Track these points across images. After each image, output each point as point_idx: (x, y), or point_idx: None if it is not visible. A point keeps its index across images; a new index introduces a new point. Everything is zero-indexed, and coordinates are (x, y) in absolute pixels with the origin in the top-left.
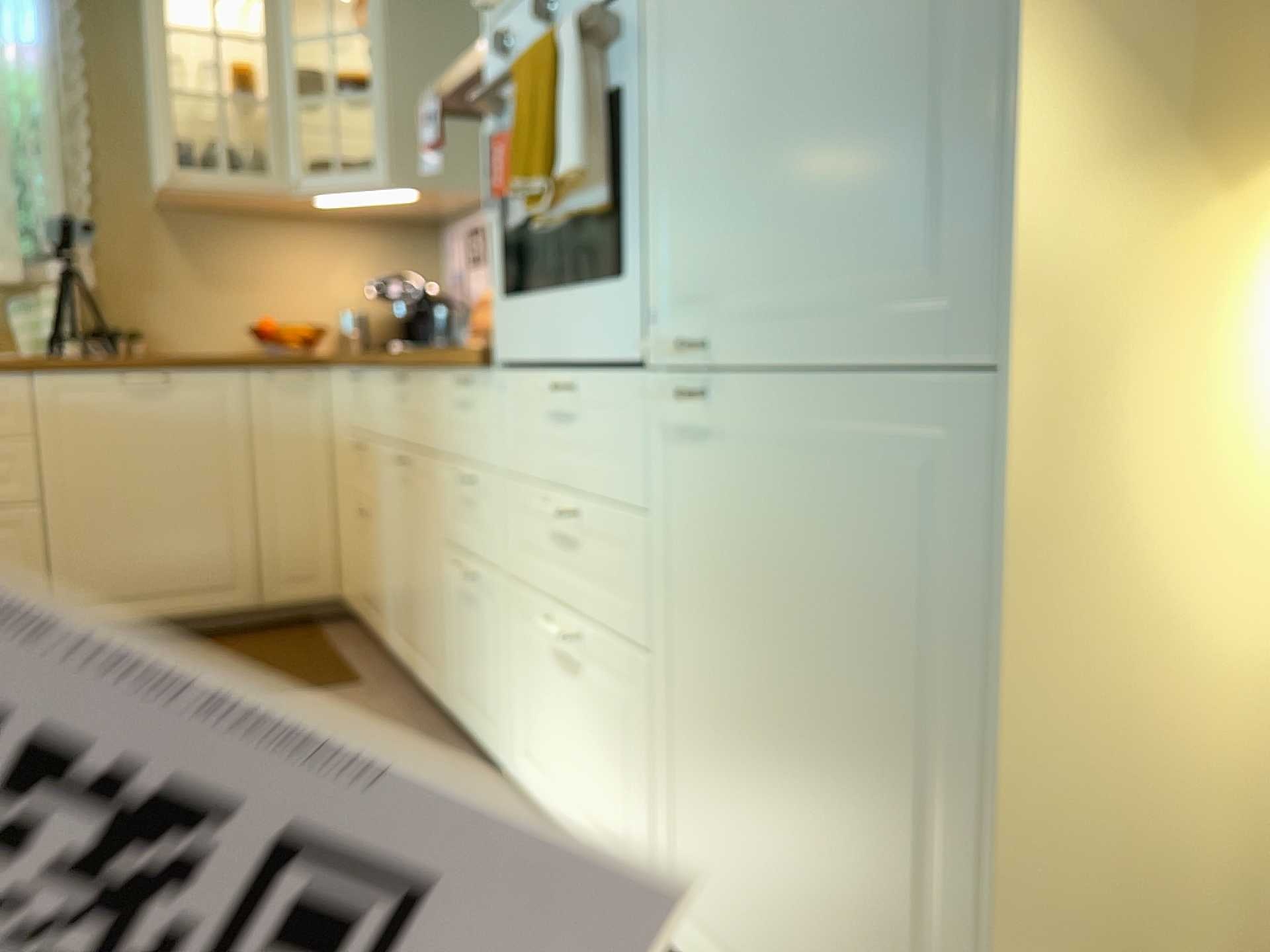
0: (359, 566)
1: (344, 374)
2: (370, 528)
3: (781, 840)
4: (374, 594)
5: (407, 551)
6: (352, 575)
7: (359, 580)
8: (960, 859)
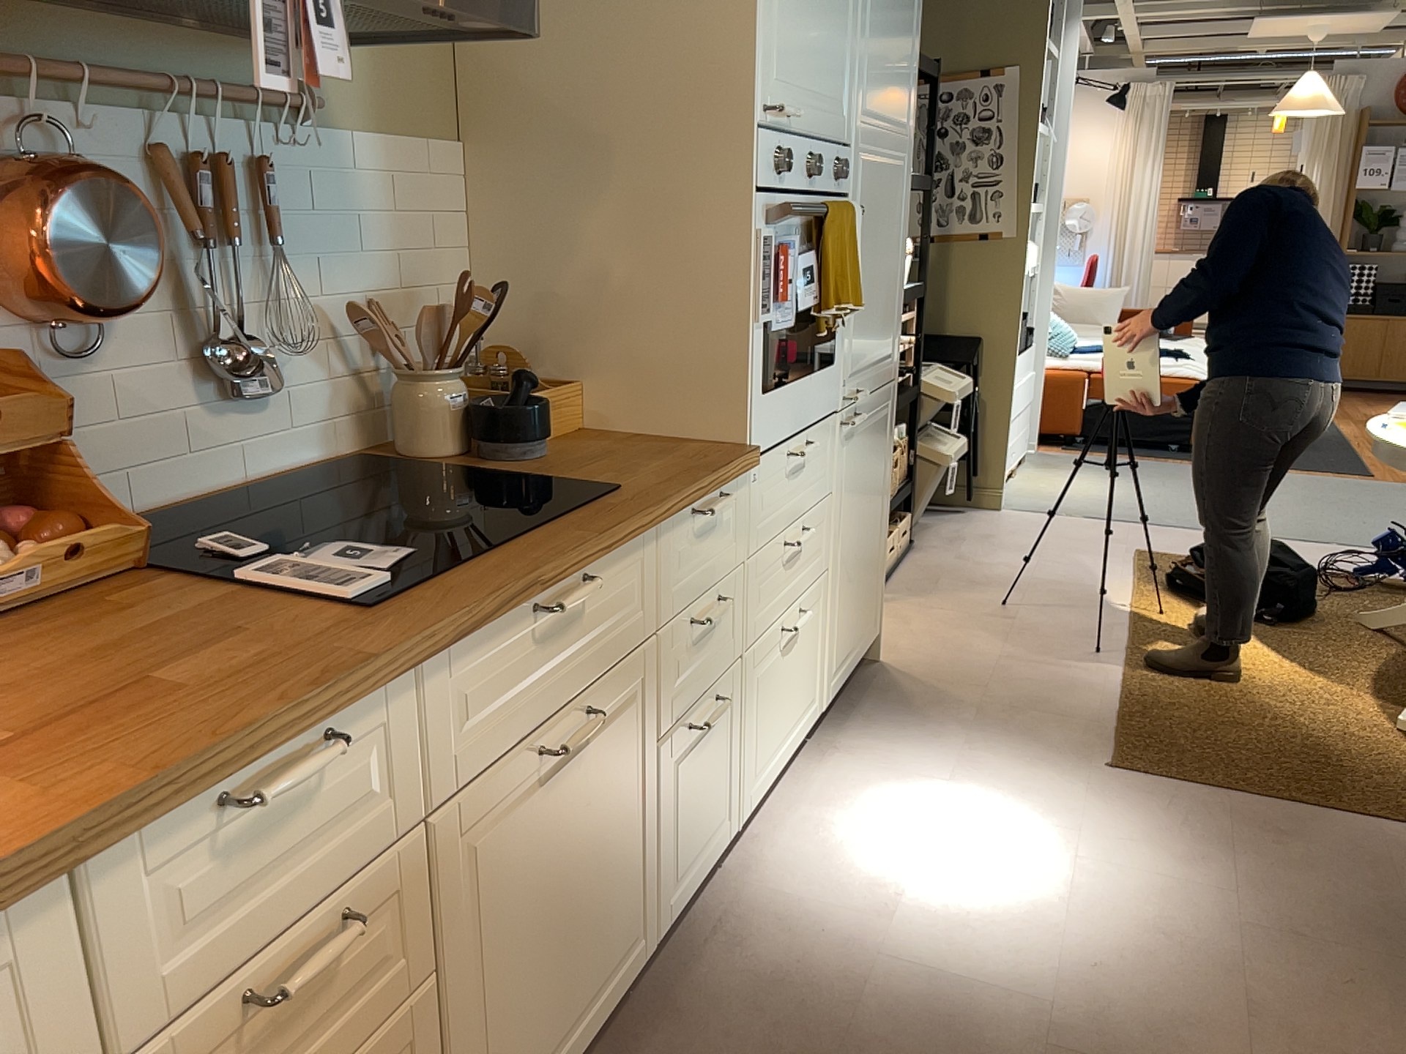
0: None
1: (96, 874)
2: None
3: (858, 579)
4: None
5: (563, 885)
6: None
7: None
8: (883, 521)
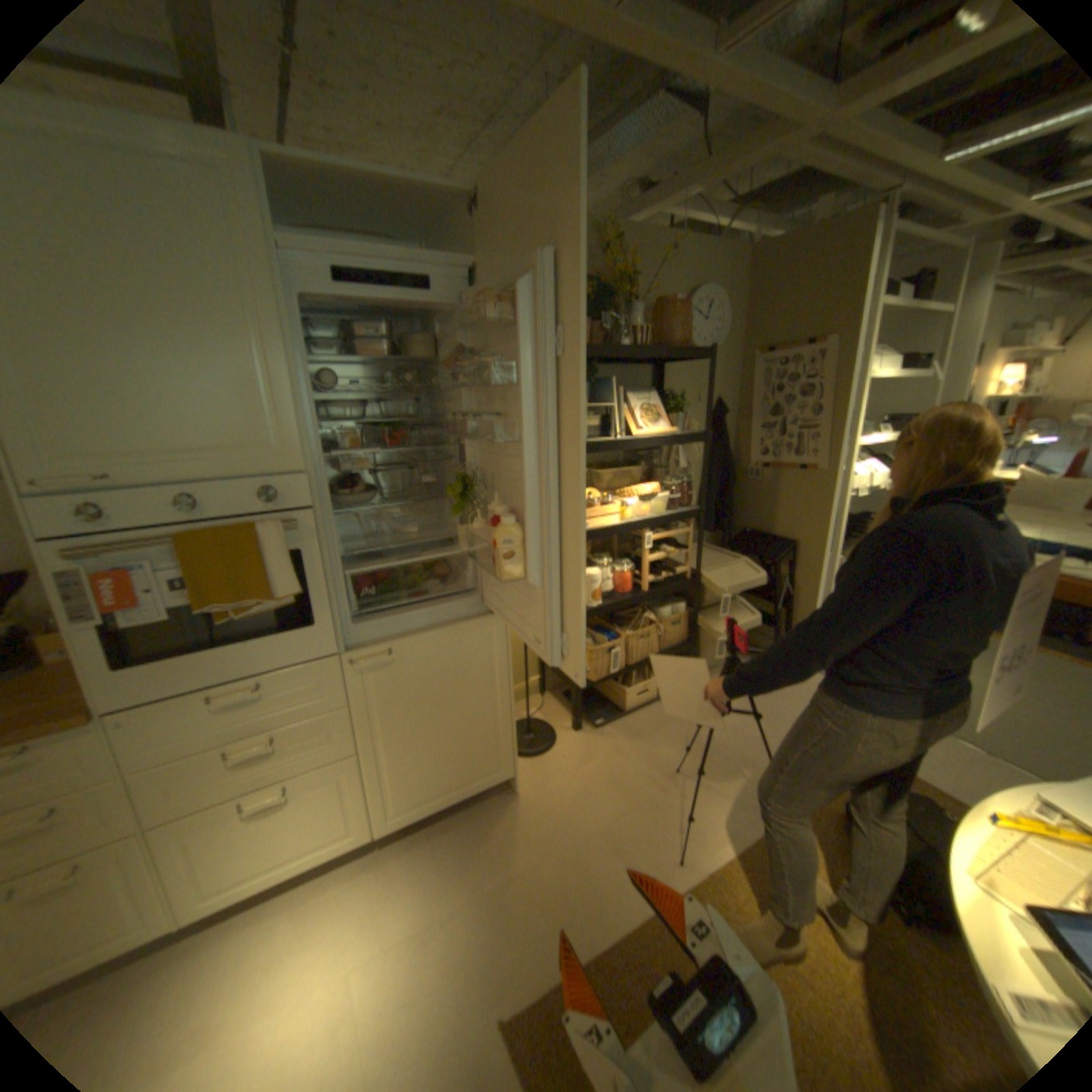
0: None
1: None
2: None
3: (436, 753)
4: None
5: None
6: None
7: None
8: (496, 709)
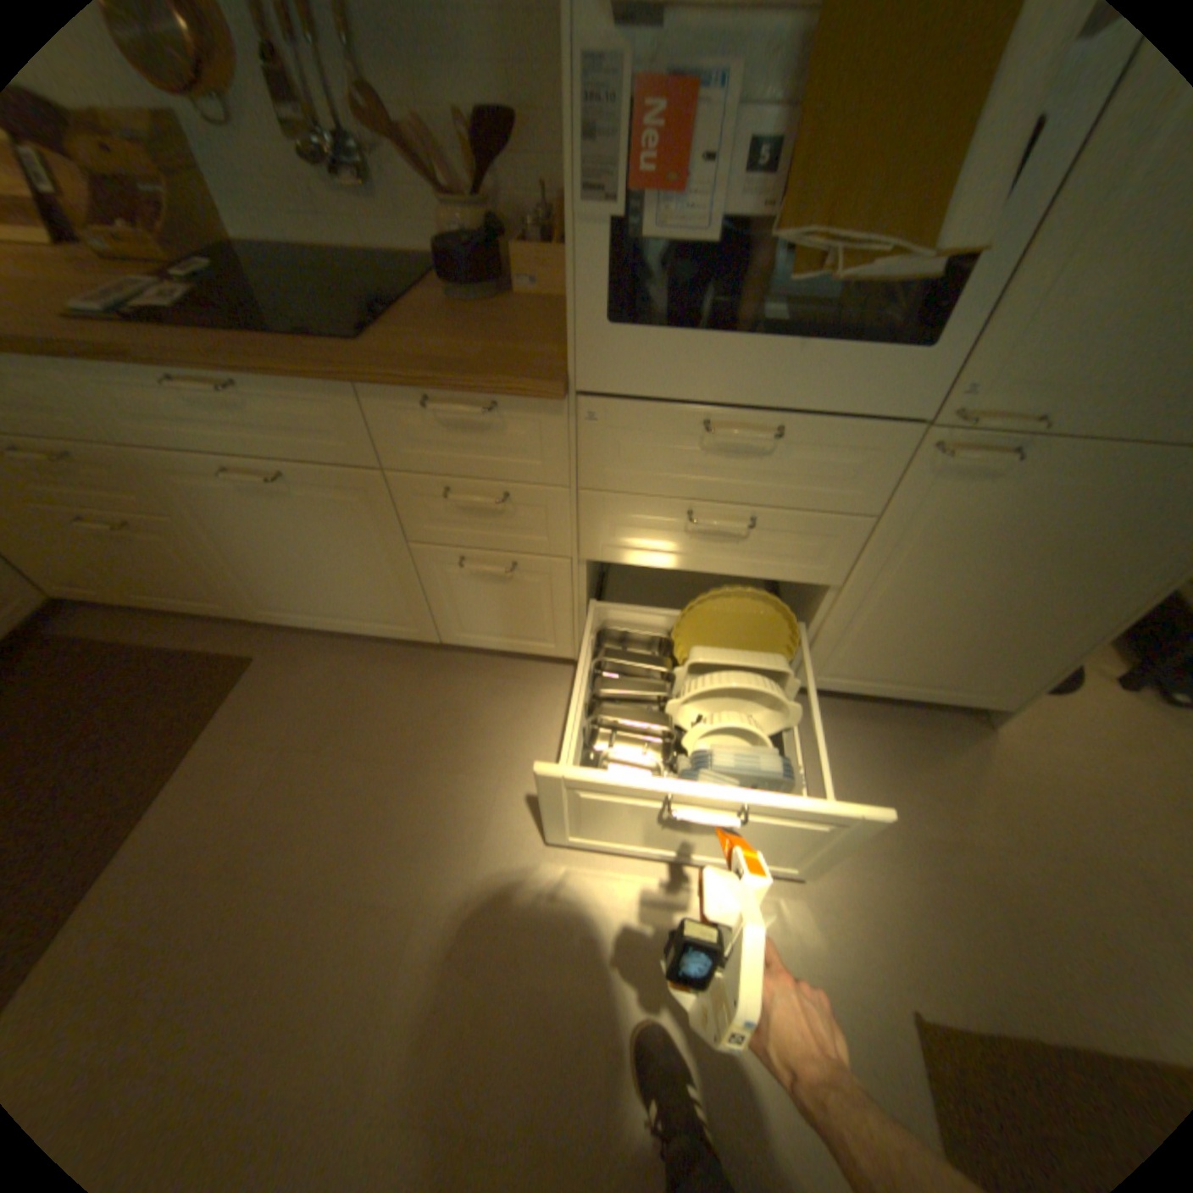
0: (120, 569)
1: None
2: (147, 535)
3: (945, 637)
4: (190, 588)
5: (297, 552)
6: (92, 577)
7: (124, 580)
8: (1092, 622)
